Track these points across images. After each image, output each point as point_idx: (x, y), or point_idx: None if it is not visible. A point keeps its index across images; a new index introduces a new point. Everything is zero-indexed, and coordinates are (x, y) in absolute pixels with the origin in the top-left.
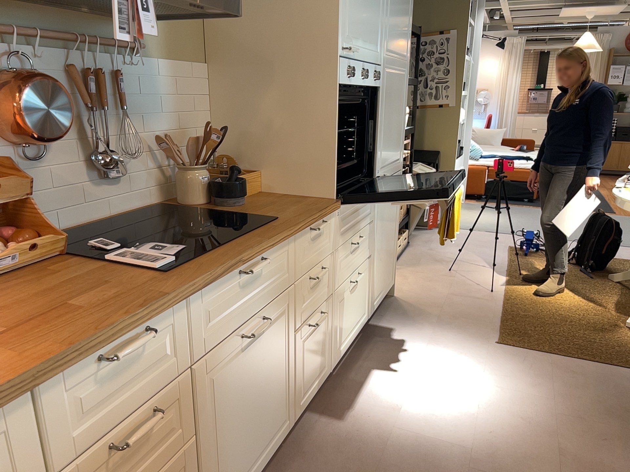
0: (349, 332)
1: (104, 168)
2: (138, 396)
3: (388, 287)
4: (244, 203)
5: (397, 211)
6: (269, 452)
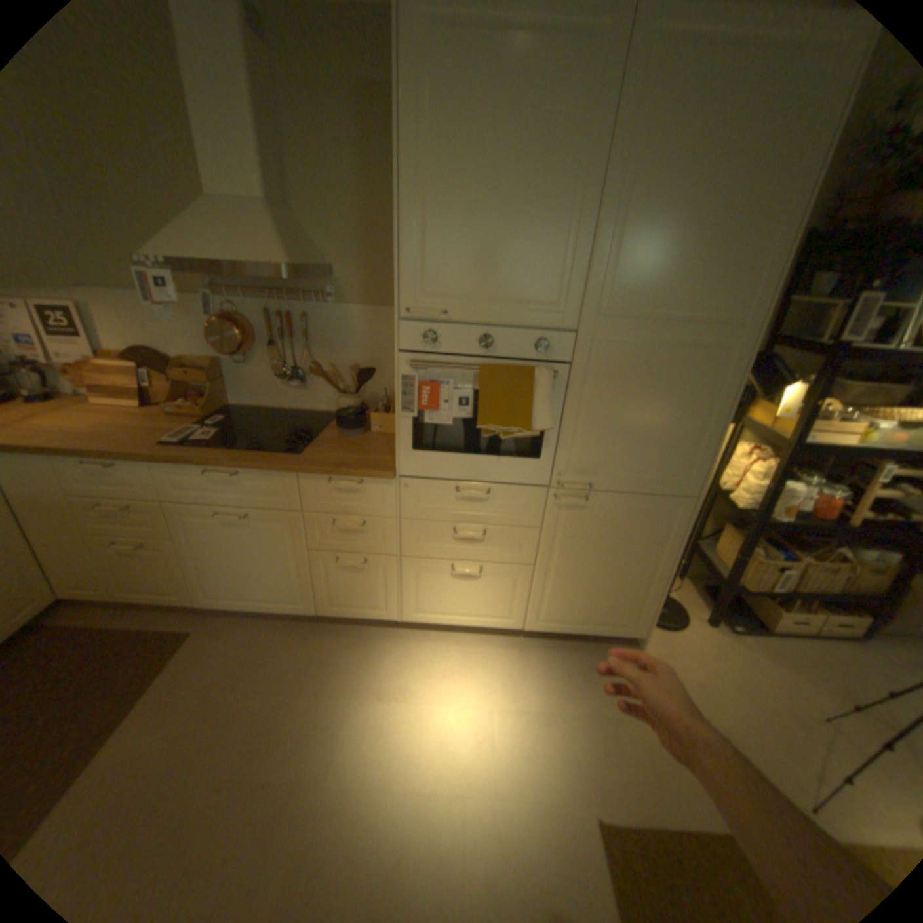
0: (453, 614)
1: (281, 378)
2: (116, 494)
3: (612, 633)
4: (349, 436)
5: (663, 551)
6: (272, 609)
